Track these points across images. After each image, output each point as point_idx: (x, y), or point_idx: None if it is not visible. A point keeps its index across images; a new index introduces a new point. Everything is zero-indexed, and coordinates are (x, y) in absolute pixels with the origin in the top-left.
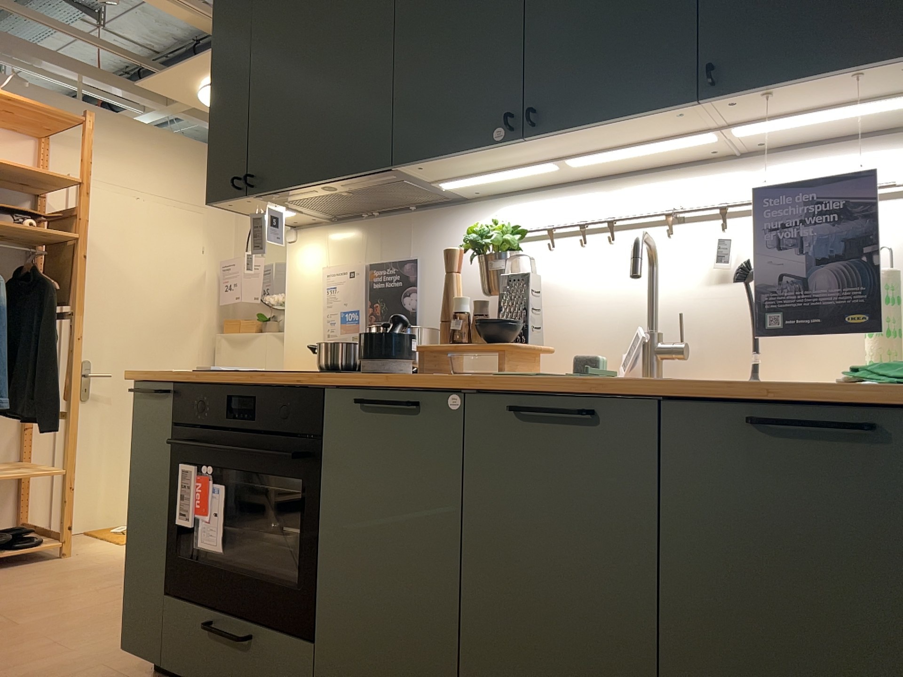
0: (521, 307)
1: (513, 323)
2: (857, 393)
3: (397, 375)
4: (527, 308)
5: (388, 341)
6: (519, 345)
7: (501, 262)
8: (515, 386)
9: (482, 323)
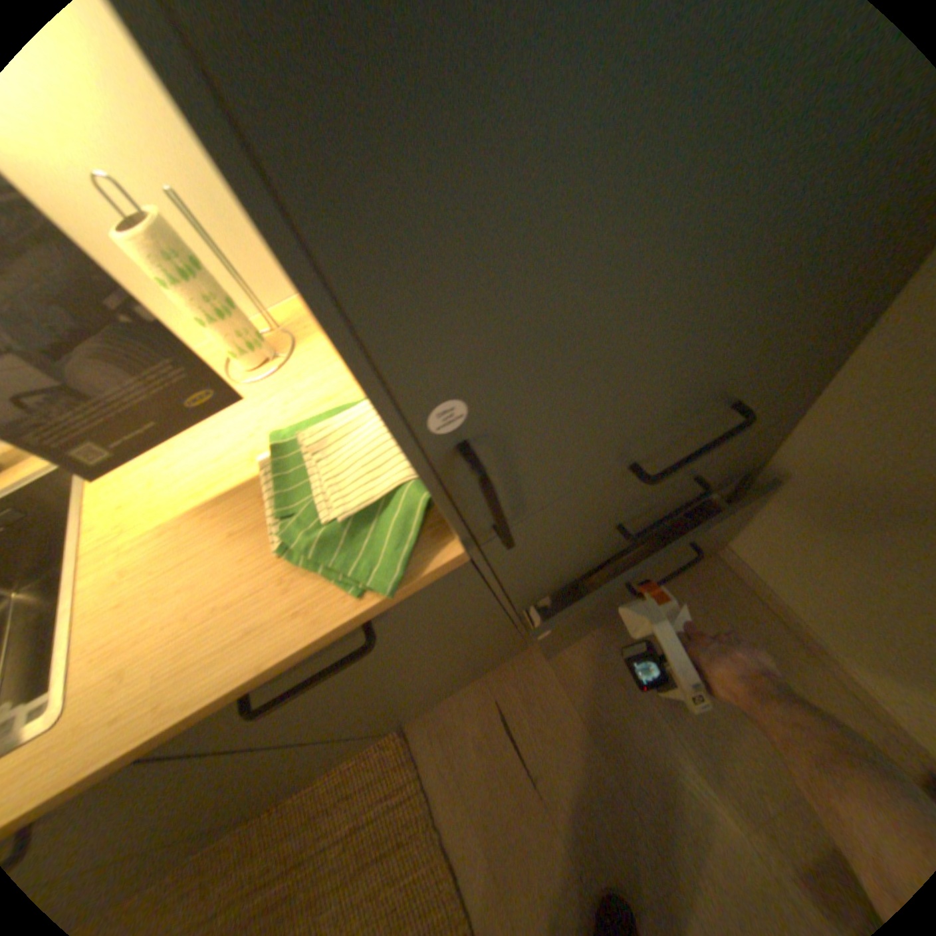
0: None
1: None
2: (333, 643)
3: None
4: None
5: None
6: None
7: None
8: None
9: None
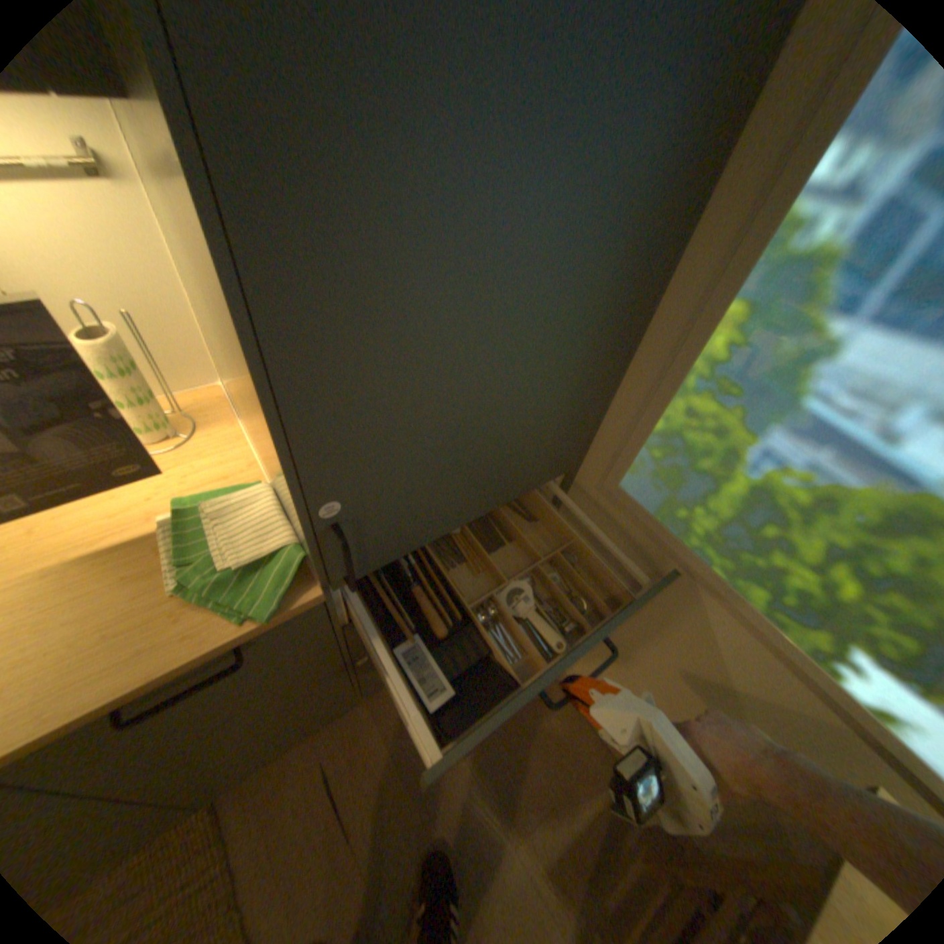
0: None
1: None
2: (215, 658)
3: None
4: None
5: None
6: None
7: None
8: None
9: None
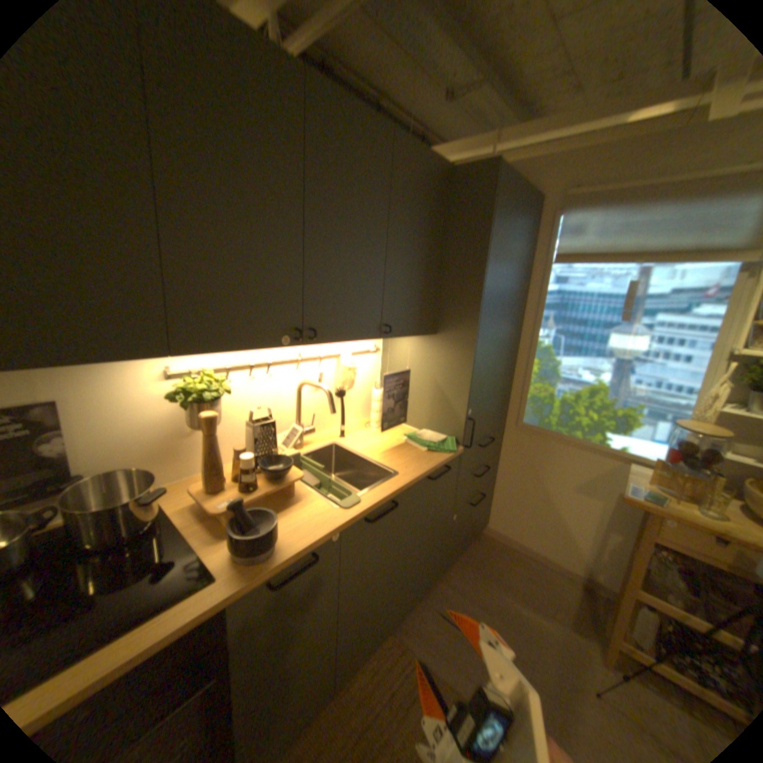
0: (271, 445)
1: (284, 461)
2: (448, 461)
3: (277, 546)
4: (269, 443)
5: (271, 529)
6: (291, 473)
7: (220, 407)
8: (369, 511)
9: (254, 466)
